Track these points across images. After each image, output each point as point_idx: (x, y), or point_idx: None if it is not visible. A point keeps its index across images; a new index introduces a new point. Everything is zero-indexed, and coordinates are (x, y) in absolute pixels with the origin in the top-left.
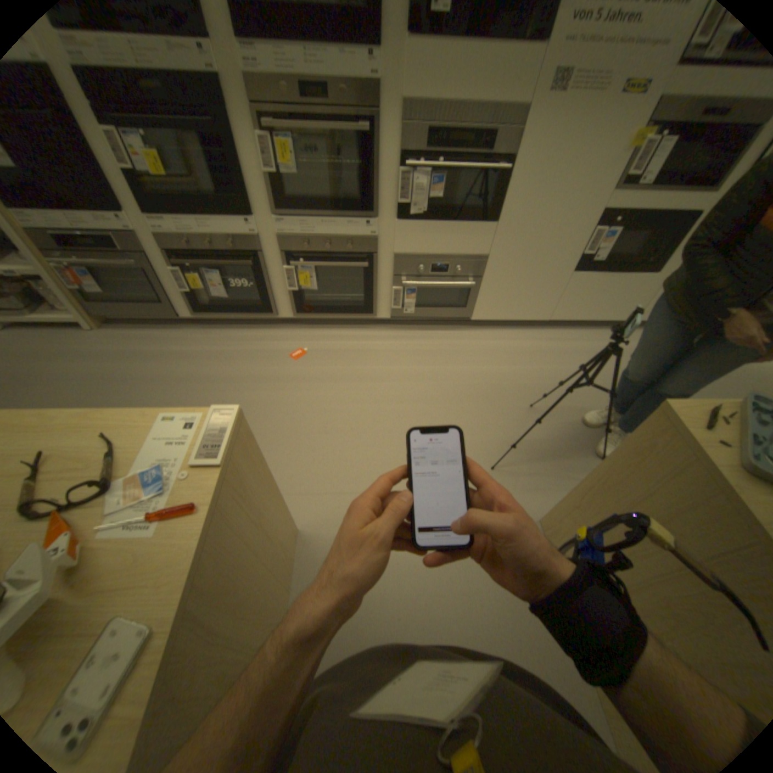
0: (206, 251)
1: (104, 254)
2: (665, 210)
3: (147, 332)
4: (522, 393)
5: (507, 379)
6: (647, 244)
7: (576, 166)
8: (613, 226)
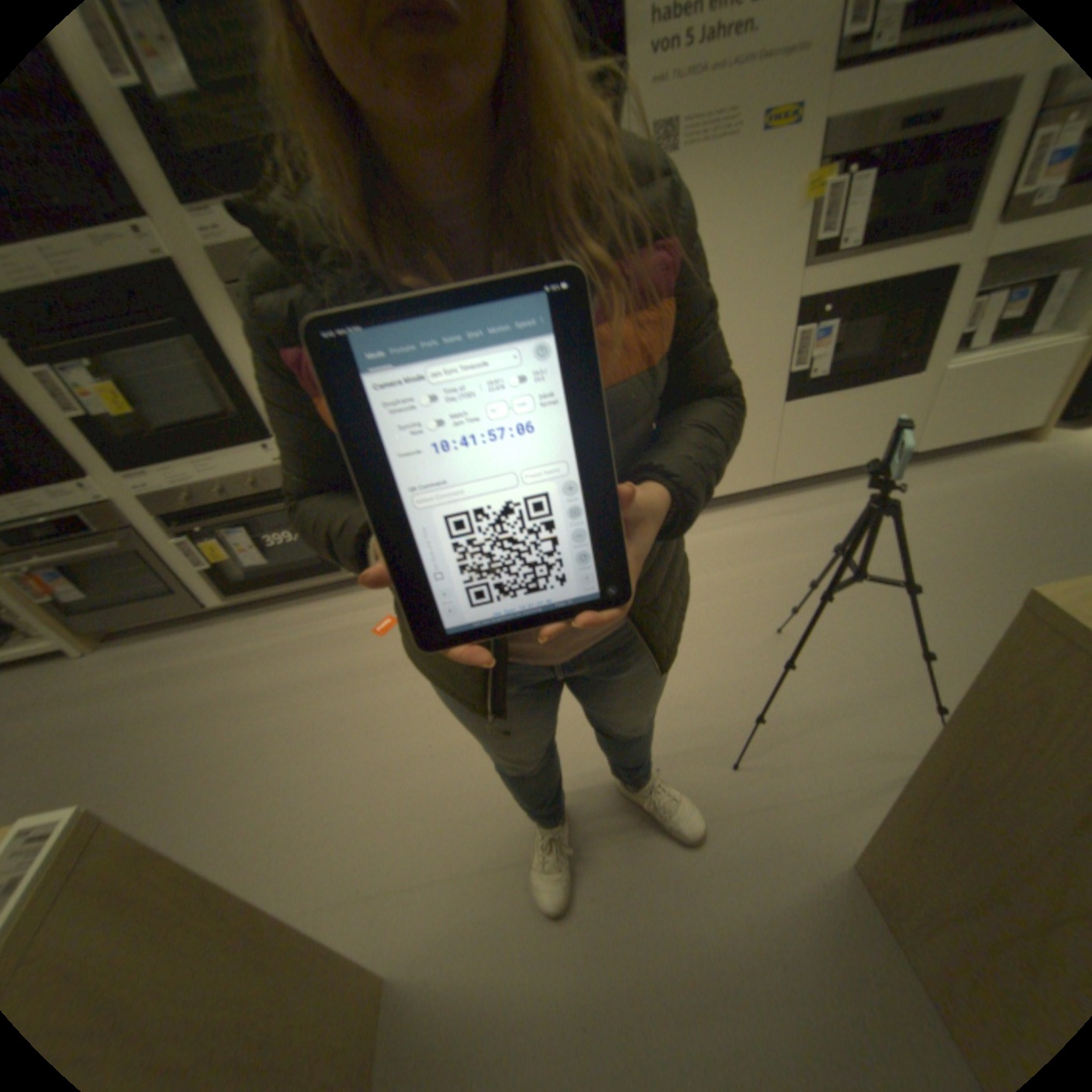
0: (221, 503)
1: (79, 540)
2: (897, 277)
3: (164, 640)
4: (758, 613)
5: (727, 594)
6: (888, 333)
7: (732, 250)
8: (823, 321)
